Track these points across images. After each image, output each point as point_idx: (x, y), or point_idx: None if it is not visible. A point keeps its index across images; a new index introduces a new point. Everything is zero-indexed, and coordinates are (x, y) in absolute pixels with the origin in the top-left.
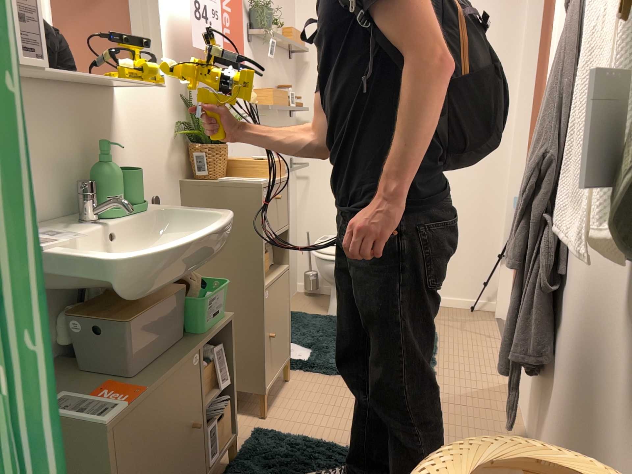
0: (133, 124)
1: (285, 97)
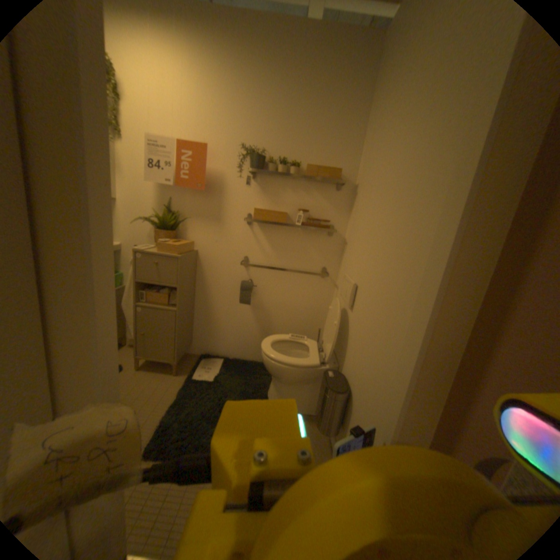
0: (125, 212)
1: (280, 214)
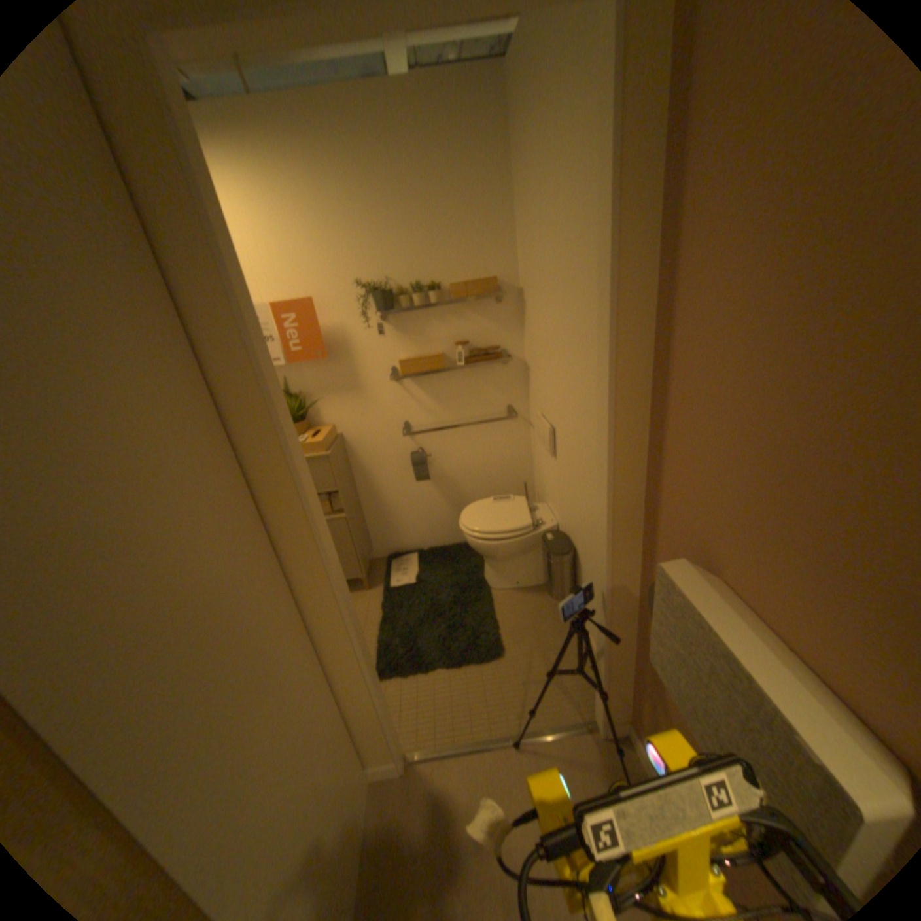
0: None
1: (433, 361)
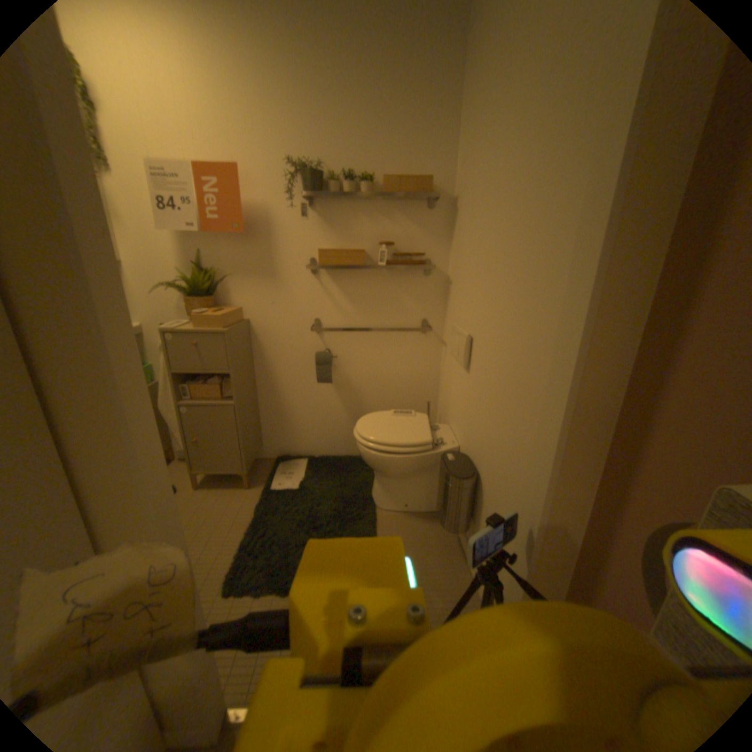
0: (138, 279)
1: (355, 252)
